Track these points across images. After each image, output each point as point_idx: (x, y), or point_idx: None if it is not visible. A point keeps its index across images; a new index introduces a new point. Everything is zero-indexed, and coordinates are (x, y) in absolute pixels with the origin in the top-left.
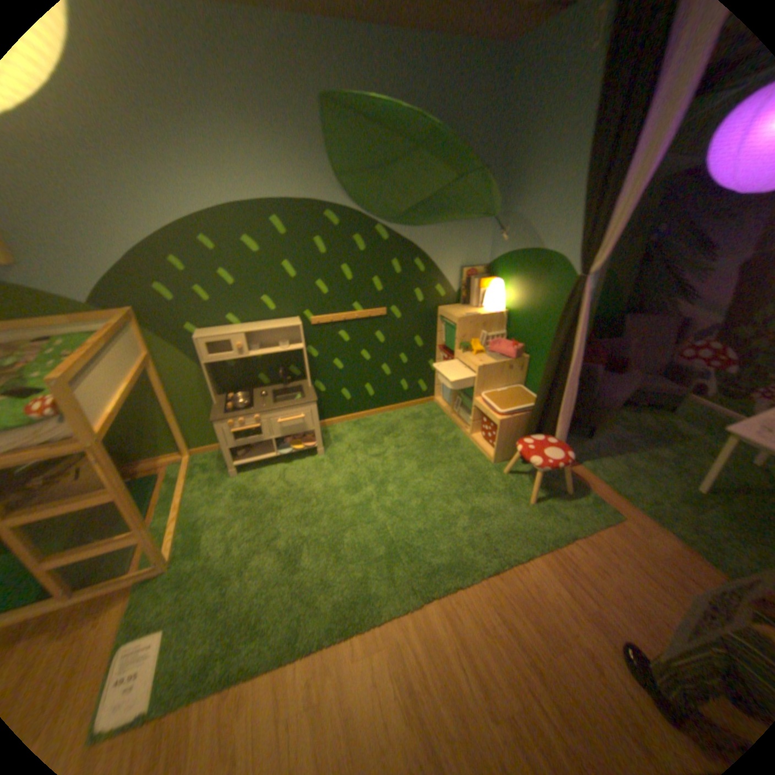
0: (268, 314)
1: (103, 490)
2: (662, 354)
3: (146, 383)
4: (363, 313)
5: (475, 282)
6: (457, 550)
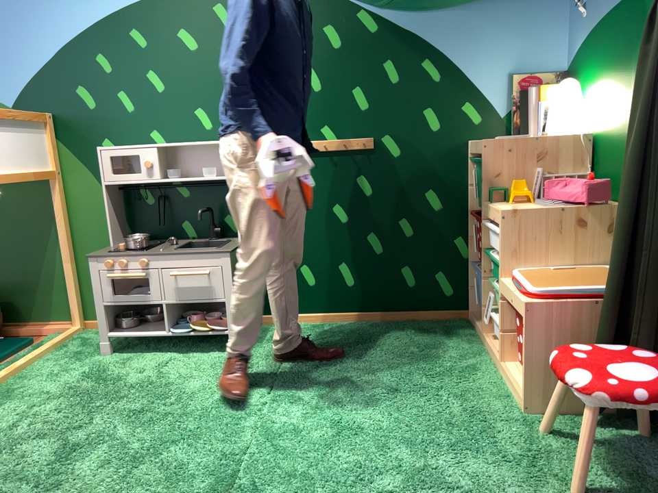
0: (201, 133)
1: None
2: None
3: (51, 213)
4: (336, 140)
5: (532, 92)
6: None
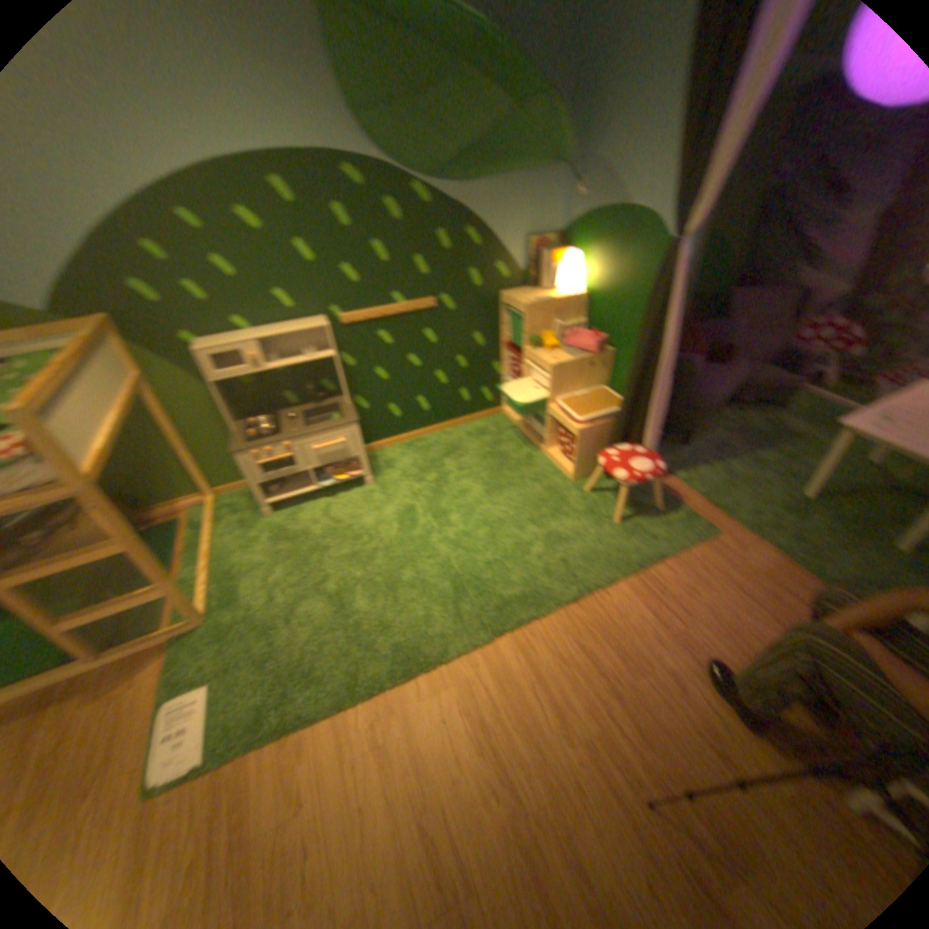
0: (281, 314)
1: (106, 543)
2: (775, 337)
3: (139, 412)
4: (404, 305)
5: (544, 255)
6: (530, 578)
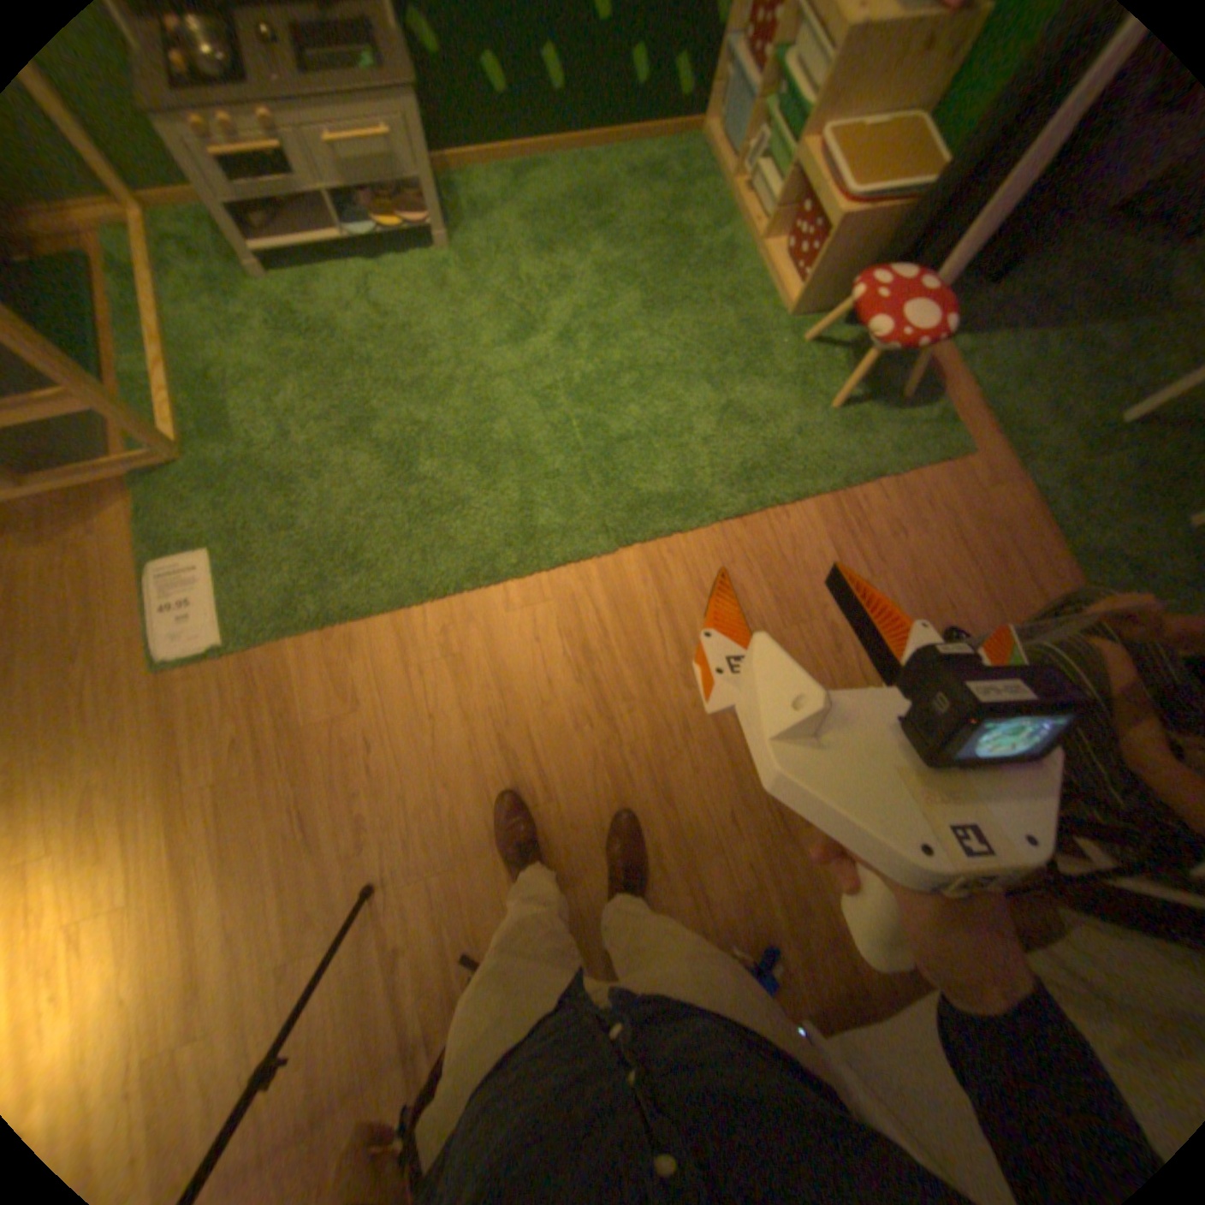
0: None
1: None
2: None
3: None
4: None
5: None
6: (685, 473)
